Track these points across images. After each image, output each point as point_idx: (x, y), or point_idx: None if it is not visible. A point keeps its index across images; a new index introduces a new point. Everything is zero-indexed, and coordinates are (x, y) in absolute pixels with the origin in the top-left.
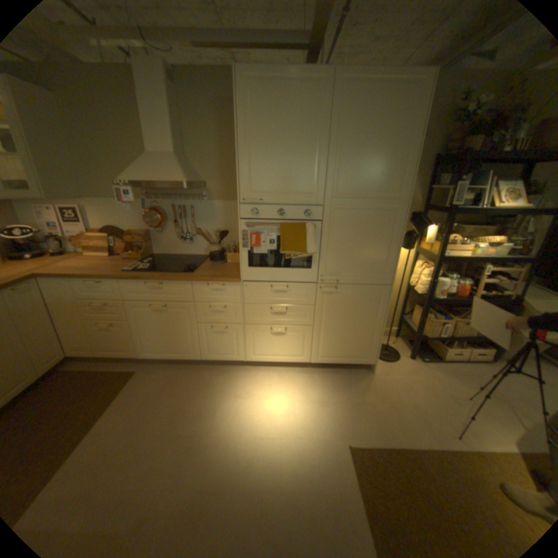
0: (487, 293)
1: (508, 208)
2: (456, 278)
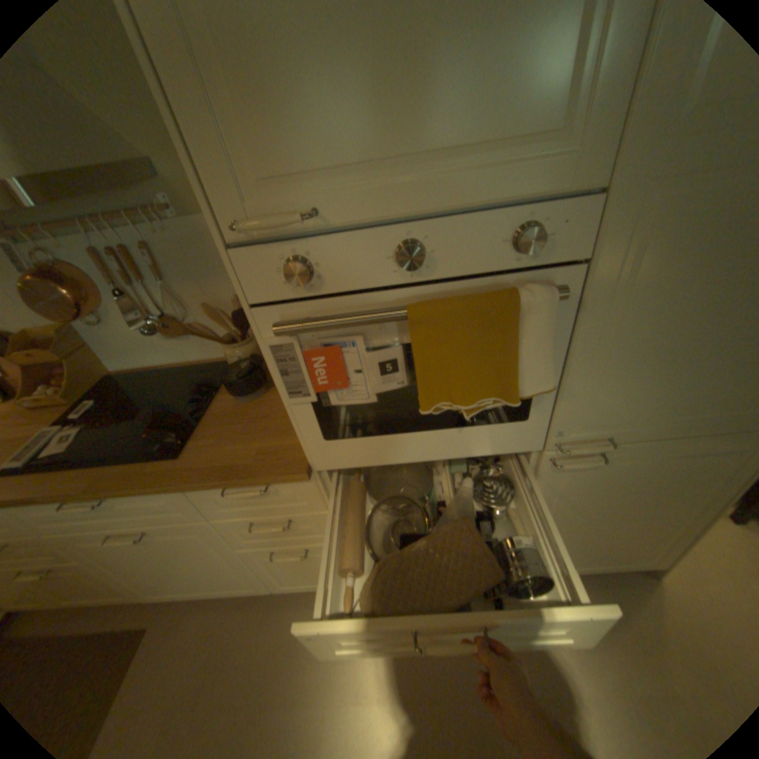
0: None
1: None
2: None
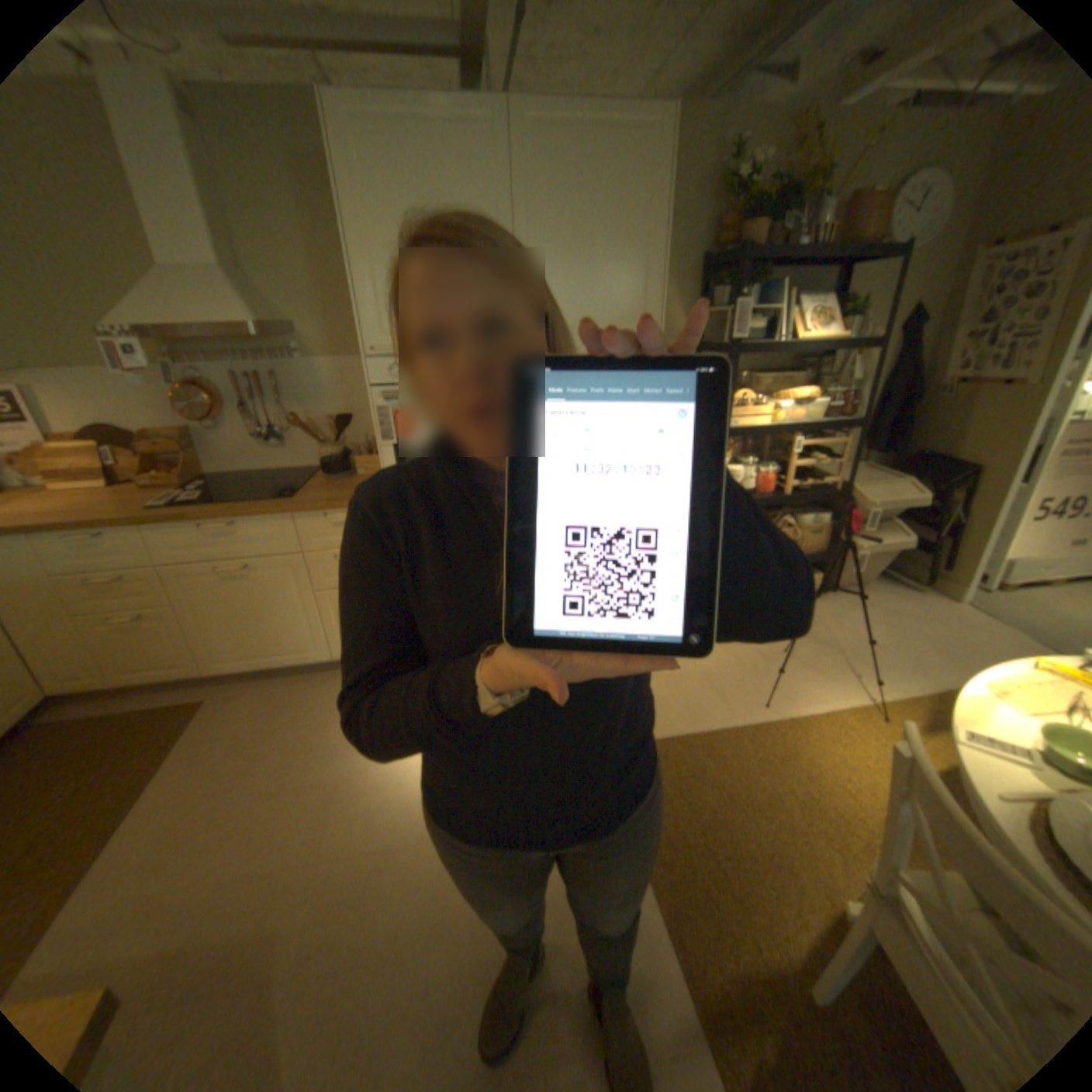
0: (802, 485)
1: (815, 341)
2: (753, 465)
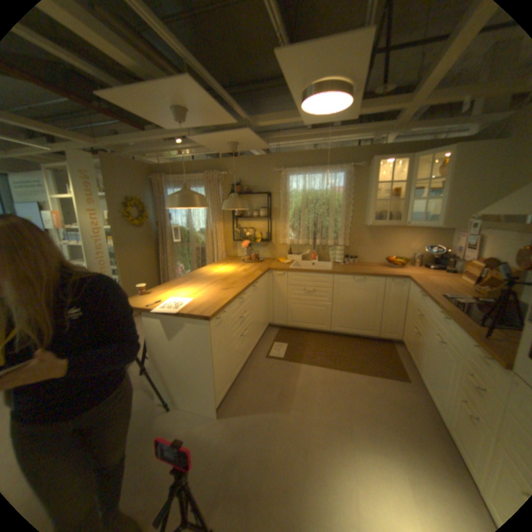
0: None
1: None
2: None
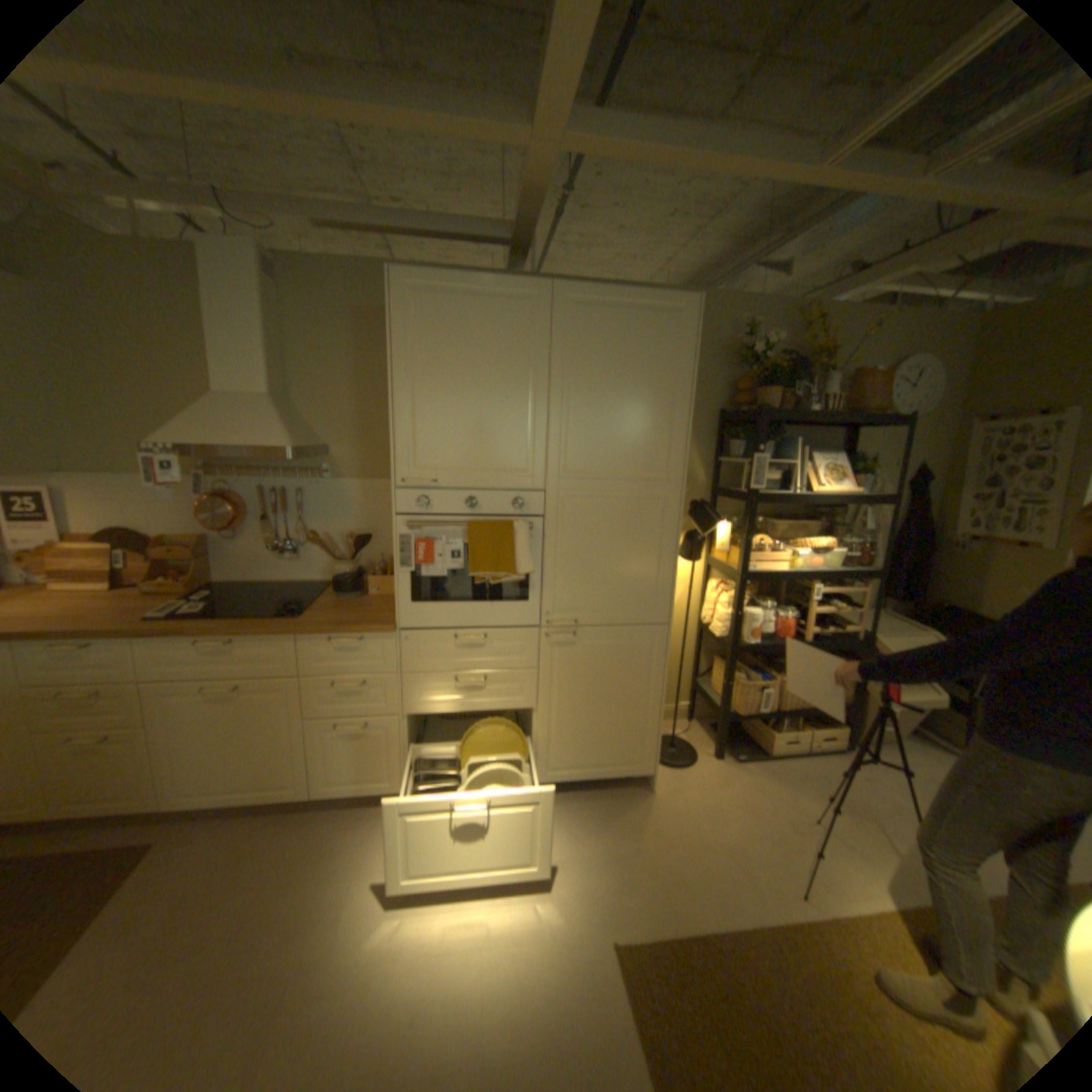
0: (823, 631)
1: (830, 495)
2: (771, 608)
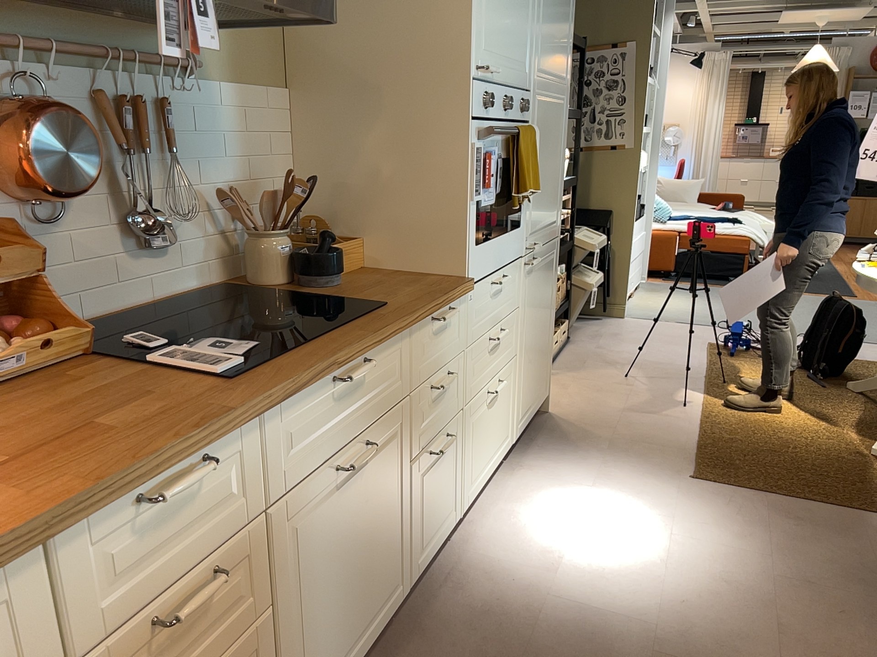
0: None
1: None
2: None
